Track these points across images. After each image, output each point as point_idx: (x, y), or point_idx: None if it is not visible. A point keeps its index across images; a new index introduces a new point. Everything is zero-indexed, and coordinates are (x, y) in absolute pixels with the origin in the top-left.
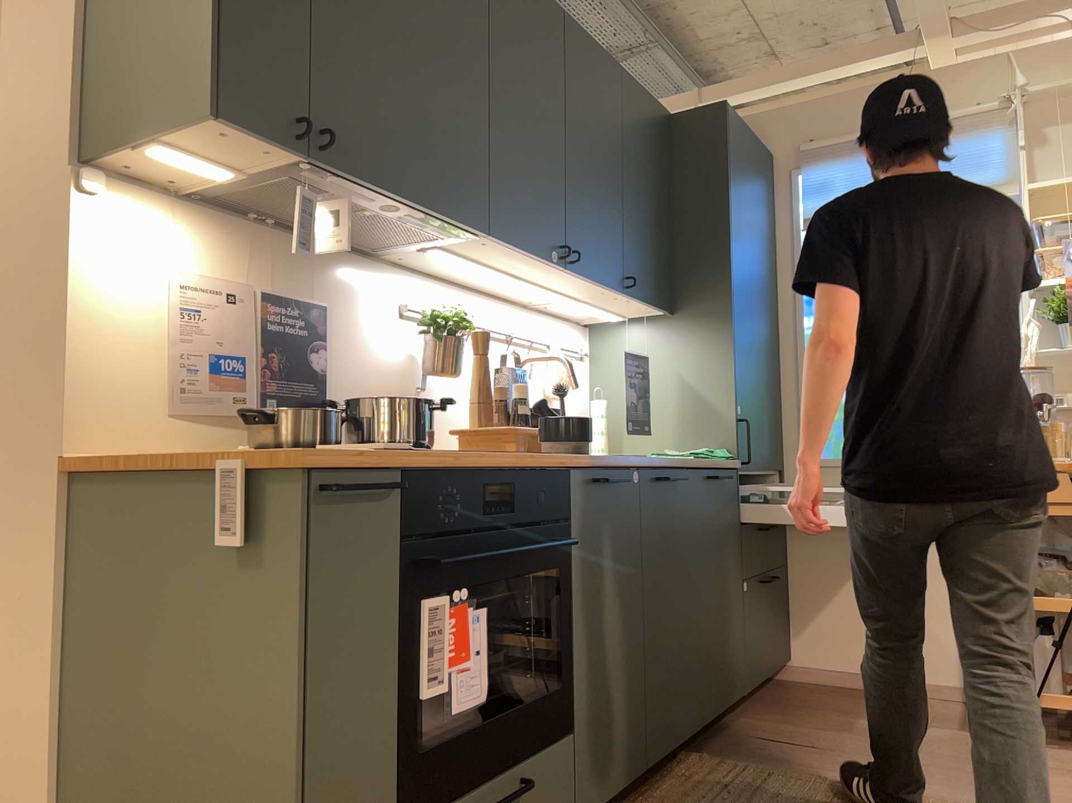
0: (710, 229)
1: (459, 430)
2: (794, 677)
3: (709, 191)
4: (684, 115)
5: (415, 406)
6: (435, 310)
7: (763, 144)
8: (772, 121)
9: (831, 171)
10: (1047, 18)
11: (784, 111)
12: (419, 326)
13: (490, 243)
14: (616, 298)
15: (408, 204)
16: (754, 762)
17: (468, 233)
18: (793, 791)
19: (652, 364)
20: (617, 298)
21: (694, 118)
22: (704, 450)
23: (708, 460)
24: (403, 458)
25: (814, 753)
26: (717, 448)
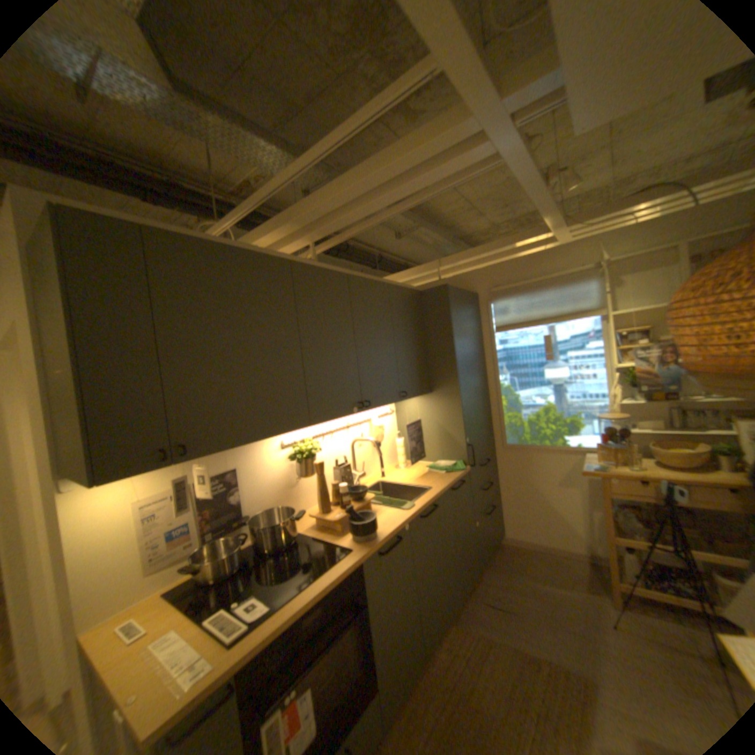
0: (445, 350)
1: (313, 516)
2: (506, 544)
3: (442, 331)
4: (426, 290)
5: (289, 508)
6: (298, 446)
7: (472, 287)
8: (476, 275)
9: (507, 302)
10: (621, 215)
11: (481, 269)
12: (290, 458)
13: (315, 423)
14: (398, 400)
15: (254, 442)
16: (483, 633)
17: (299, 426)
18: (500, 667)
19: (423, 416)
20: (398, 400)
21: (432, 292)
22: (450, 465)
23: (452, 473)
24: (234, 670)
25: (513, 622)
26: (457, 460)
